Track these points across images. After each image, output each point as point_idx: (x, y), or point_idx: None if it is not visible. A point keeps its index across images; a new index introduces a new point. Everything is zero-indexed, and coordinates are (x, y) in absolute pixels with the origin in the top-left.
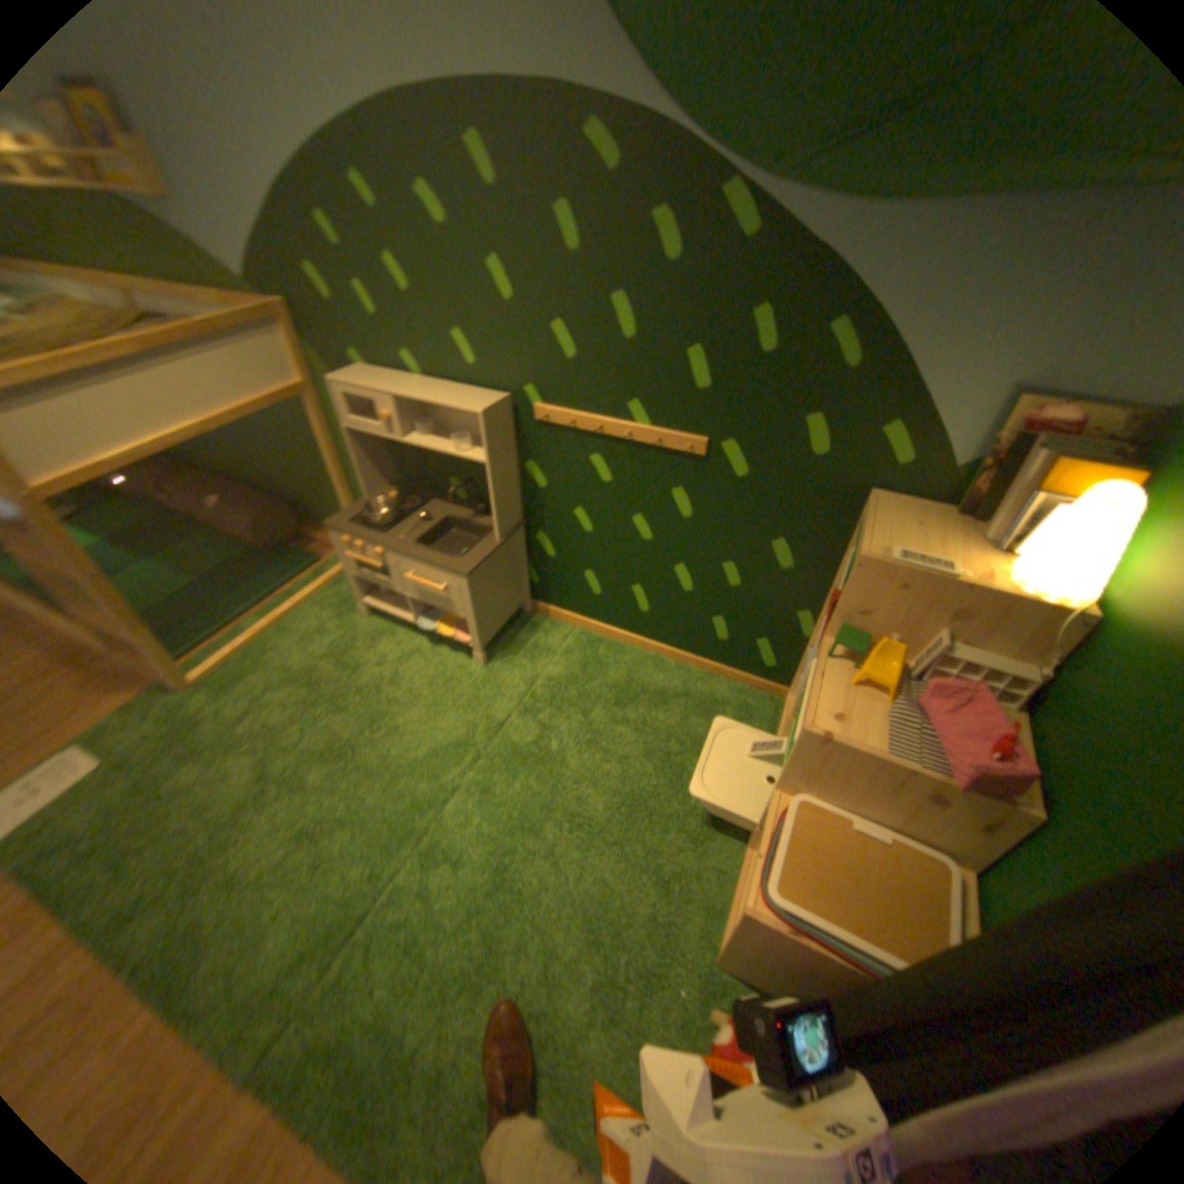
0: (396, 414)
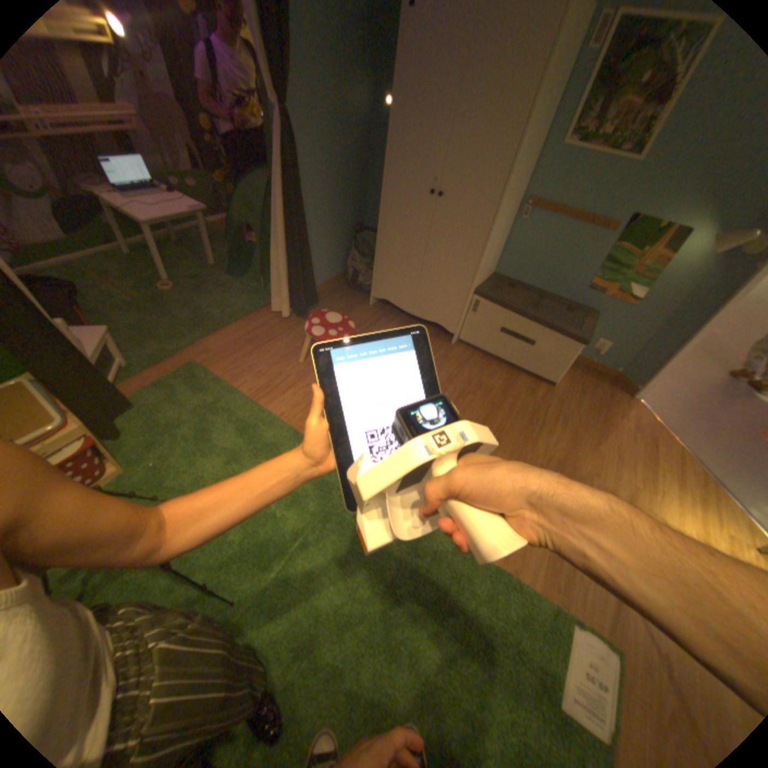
0: None
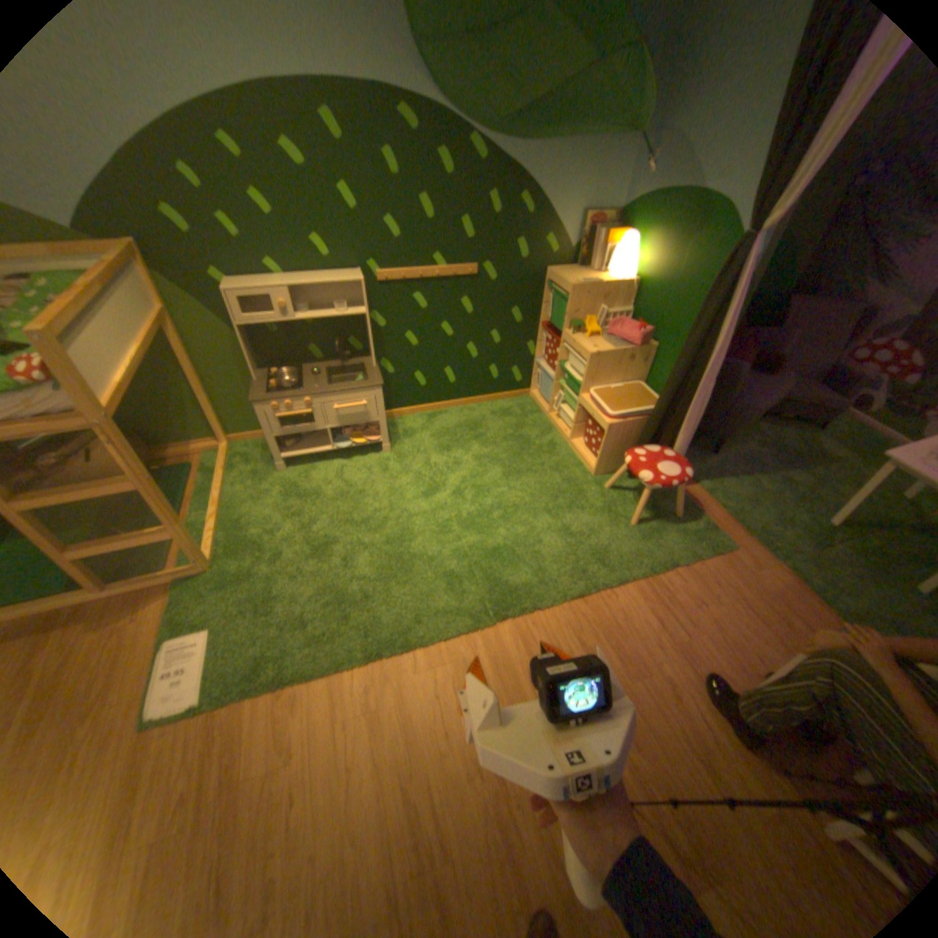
0: (289, 300)
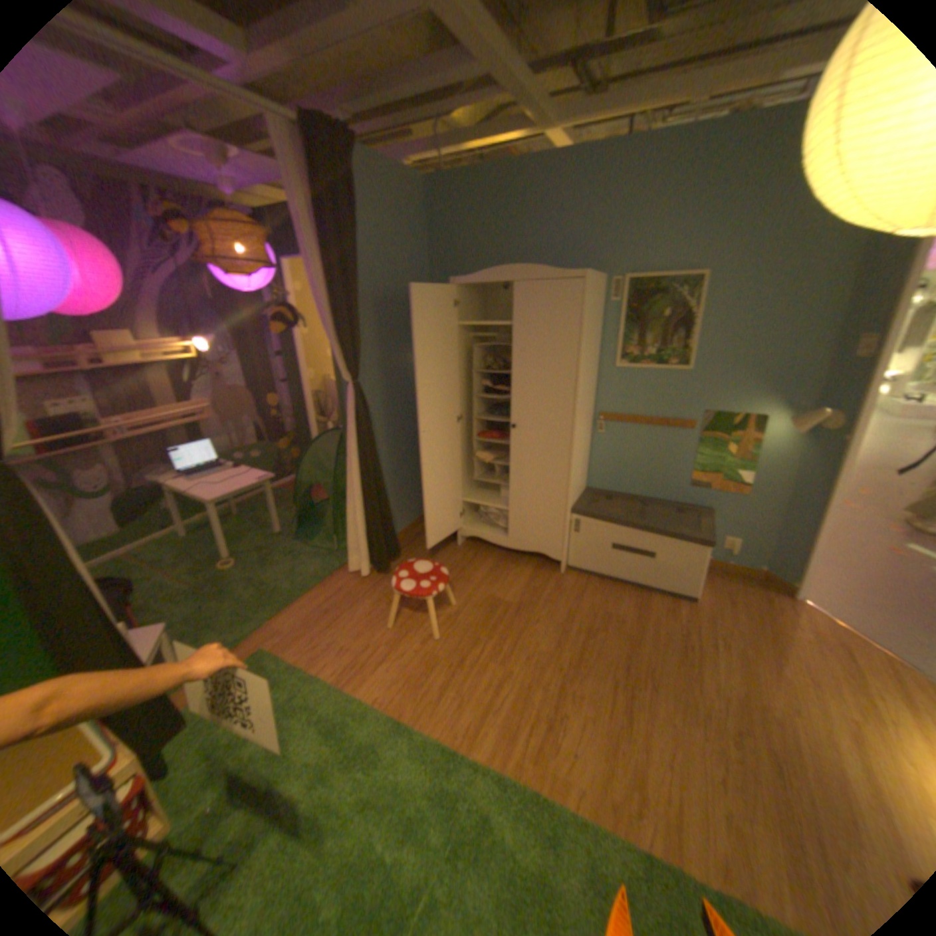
0: None
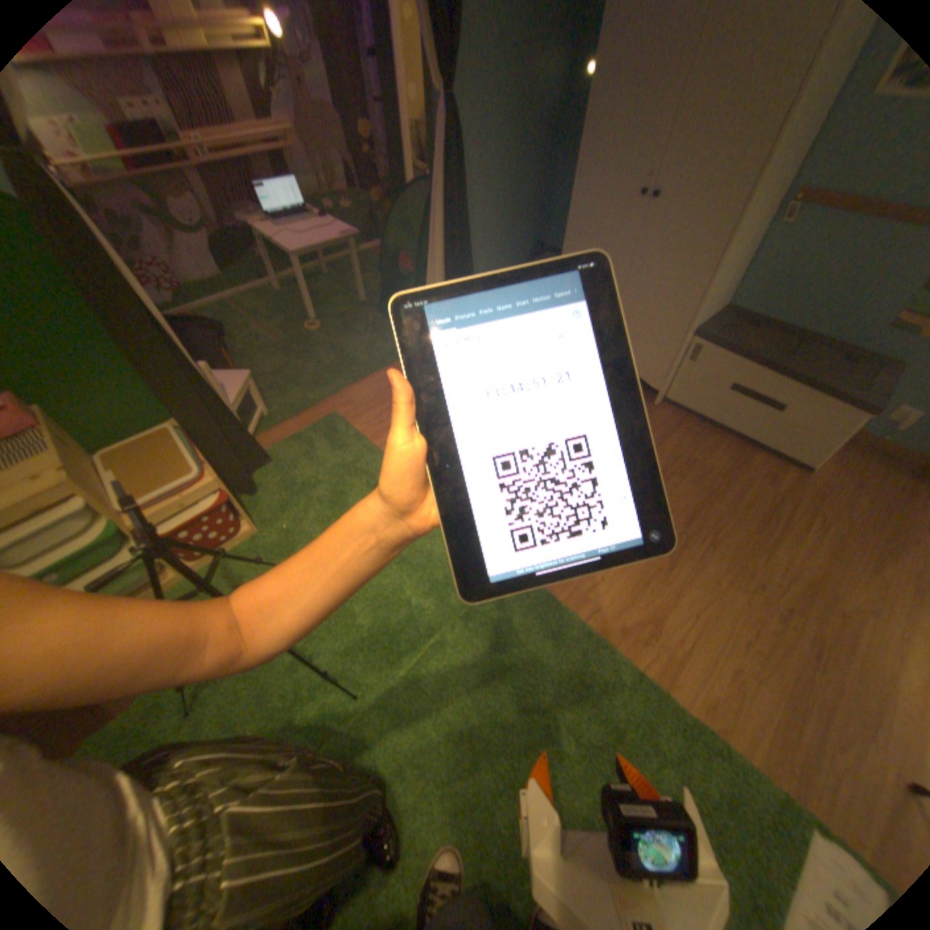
0: None
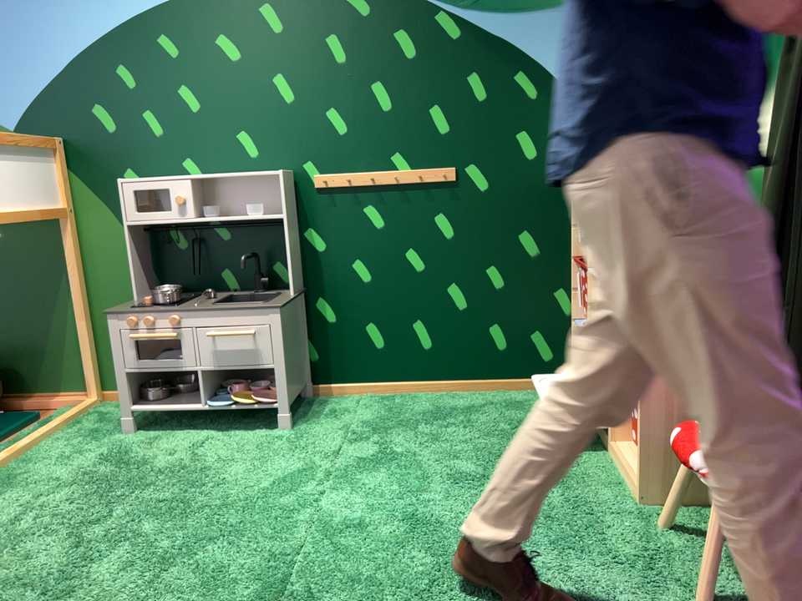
0: (191, 194)
